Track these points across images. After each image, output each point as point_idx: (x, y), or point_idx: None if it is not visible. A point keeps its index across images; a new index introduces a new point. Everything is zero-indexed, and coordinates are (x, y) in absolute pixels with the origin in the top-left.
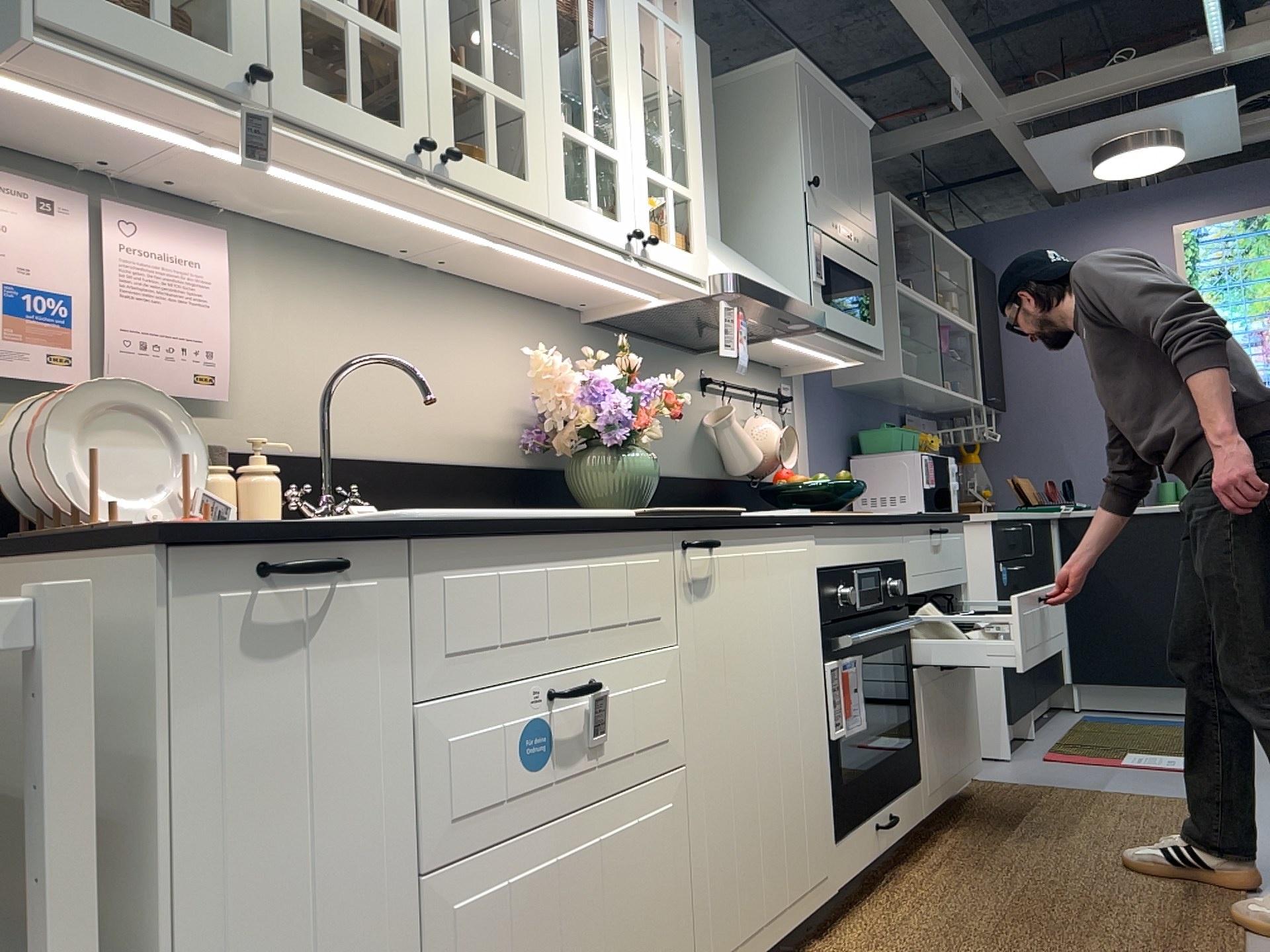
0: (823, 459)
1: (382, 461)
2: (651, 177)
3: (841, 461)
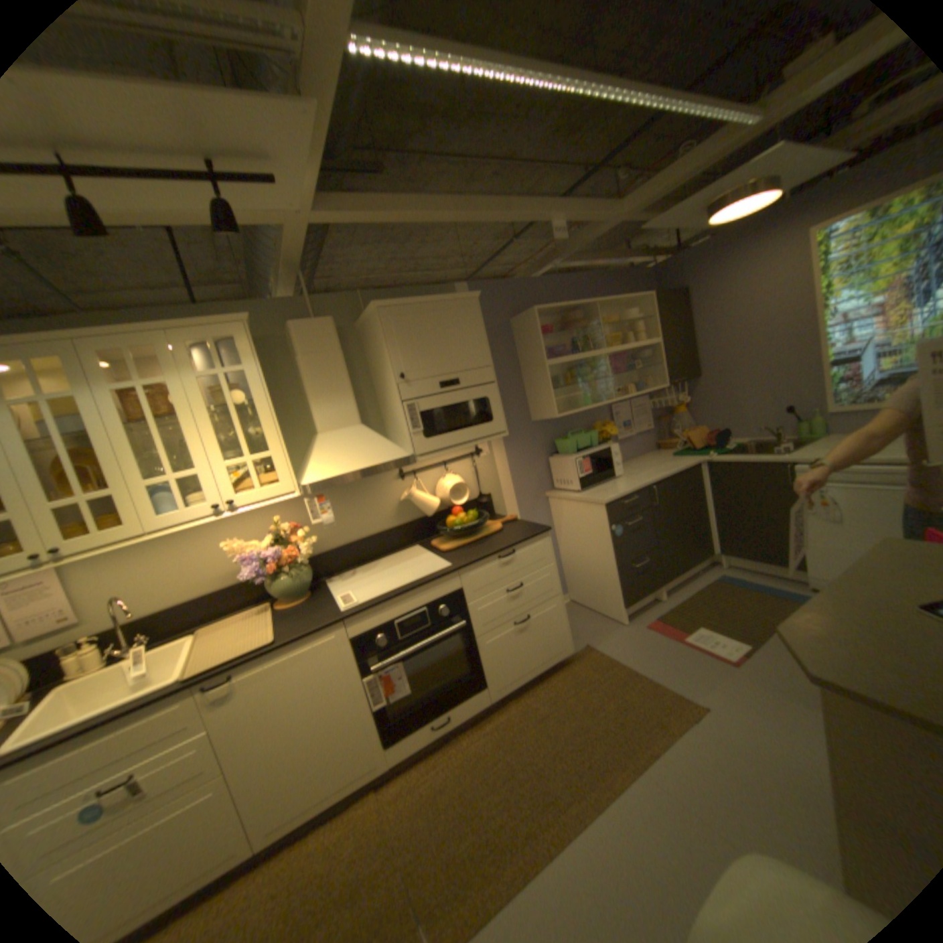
0: (521, 468)
1: (172, 607)
2: (229, 465)
3: (540, 461)
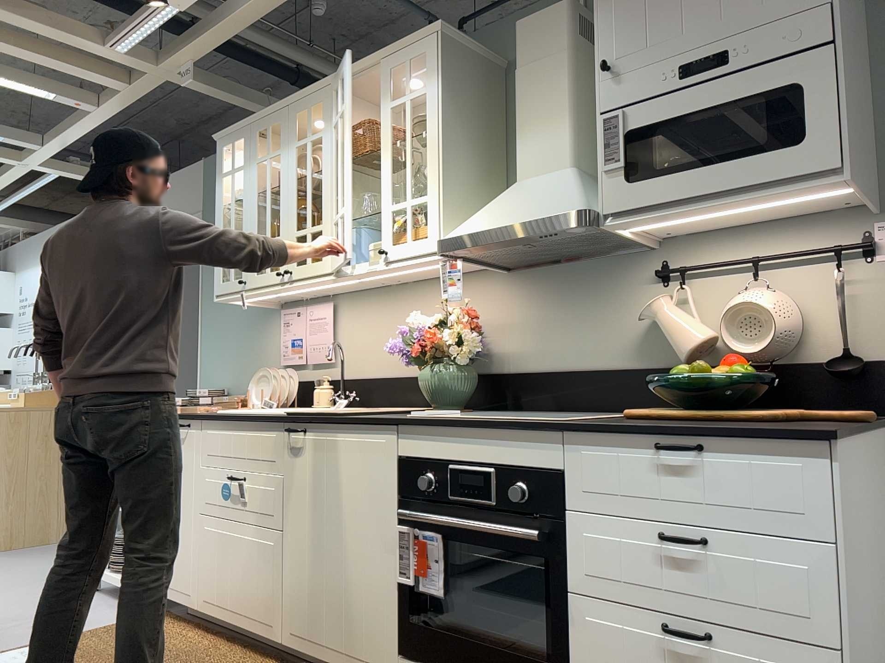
0: None
1: (382, 378)
2: (392, 209)
3: None
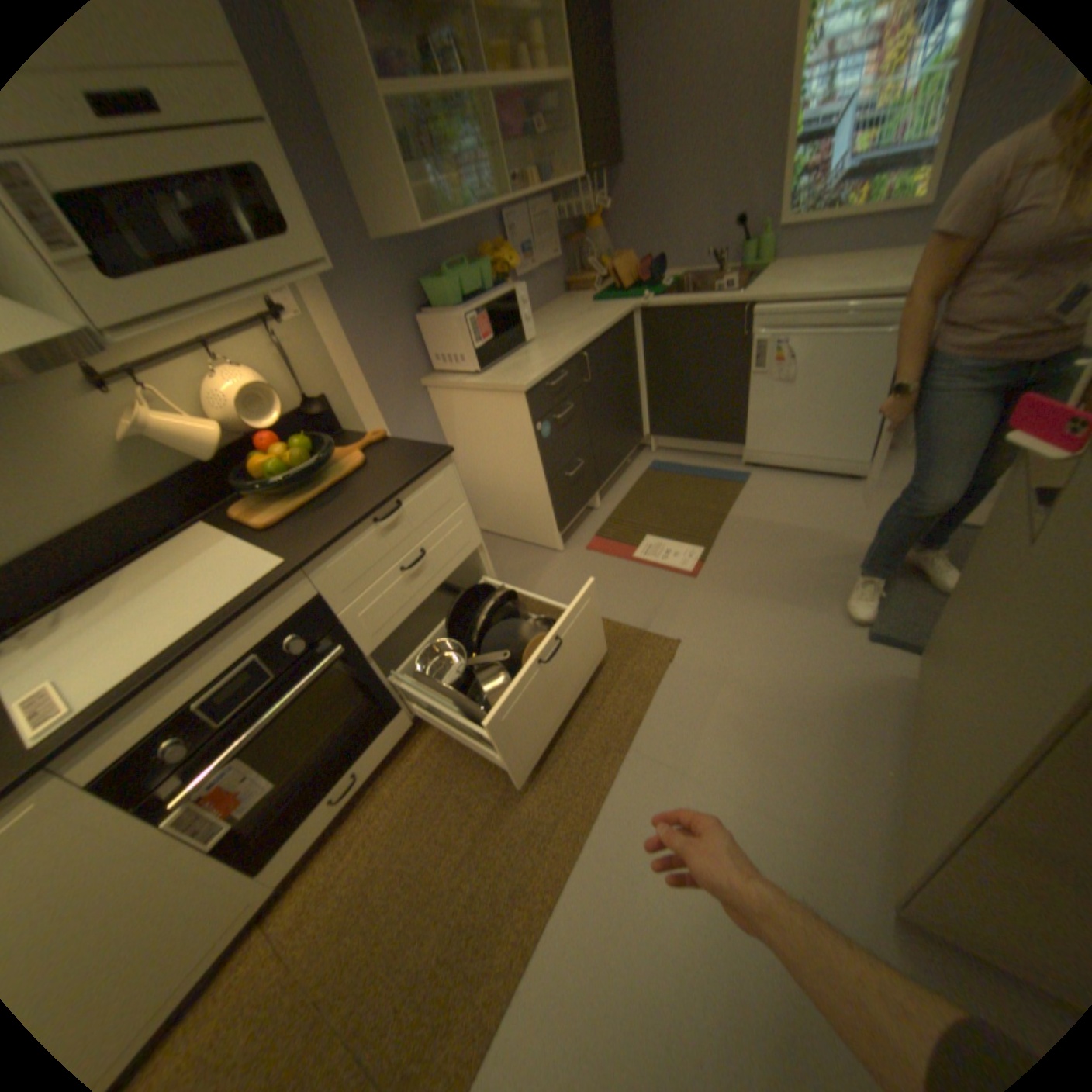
0: (372, 338)
1: None
2: None
3: (402, 324)
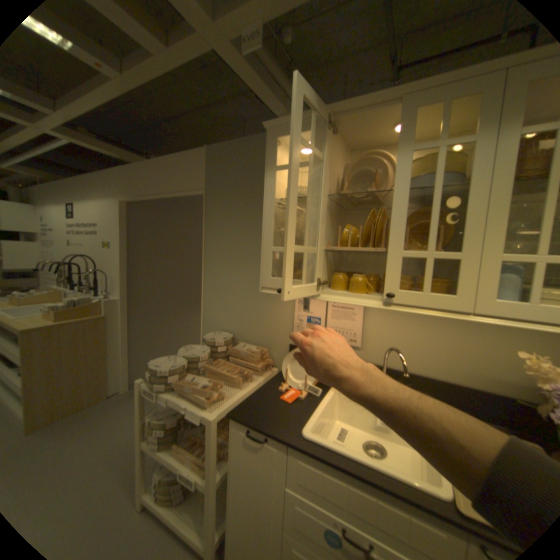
0: None
1: (427, 378)
2: None
3: None
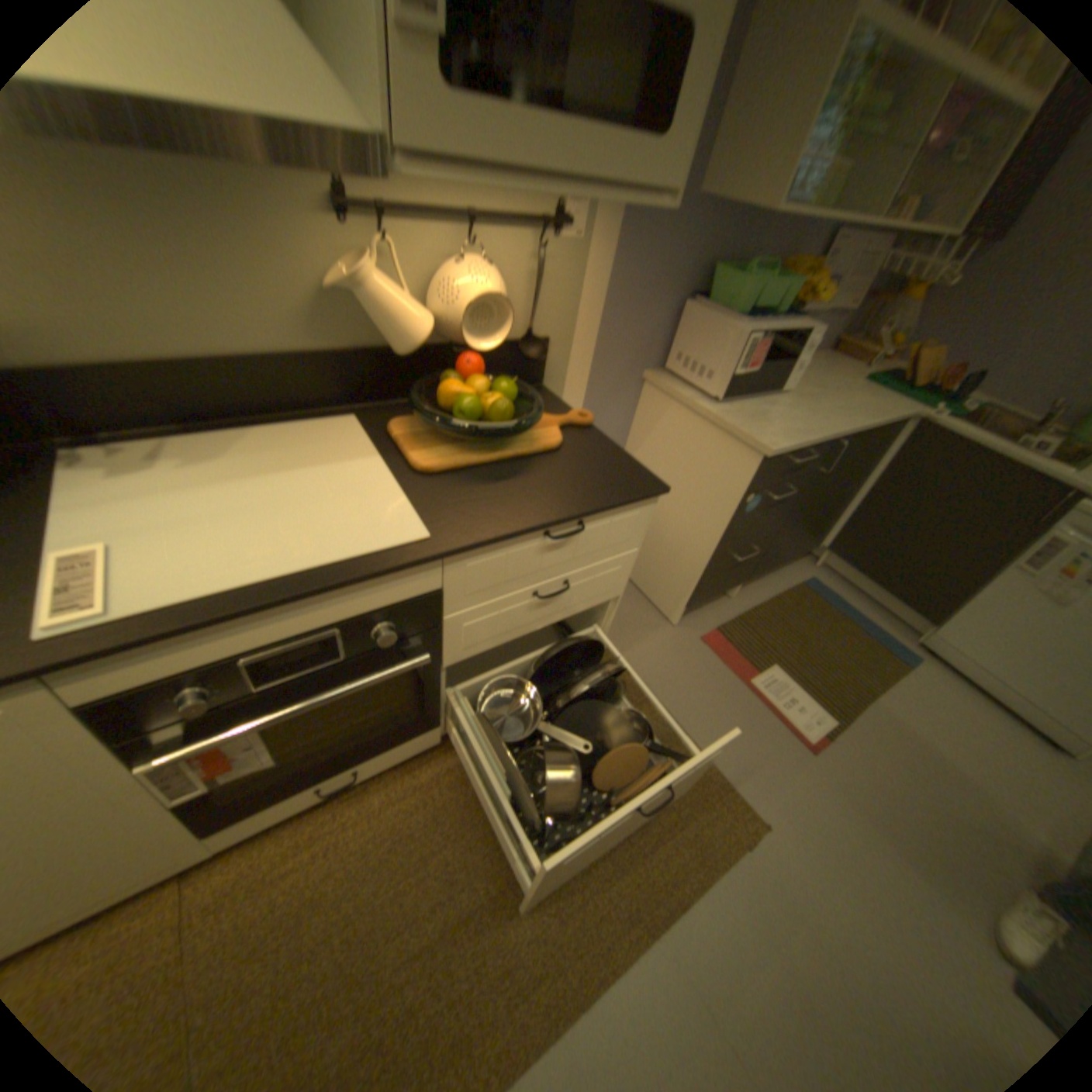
0: (631, 298)
1: None
2: None
3: (669, 298)
